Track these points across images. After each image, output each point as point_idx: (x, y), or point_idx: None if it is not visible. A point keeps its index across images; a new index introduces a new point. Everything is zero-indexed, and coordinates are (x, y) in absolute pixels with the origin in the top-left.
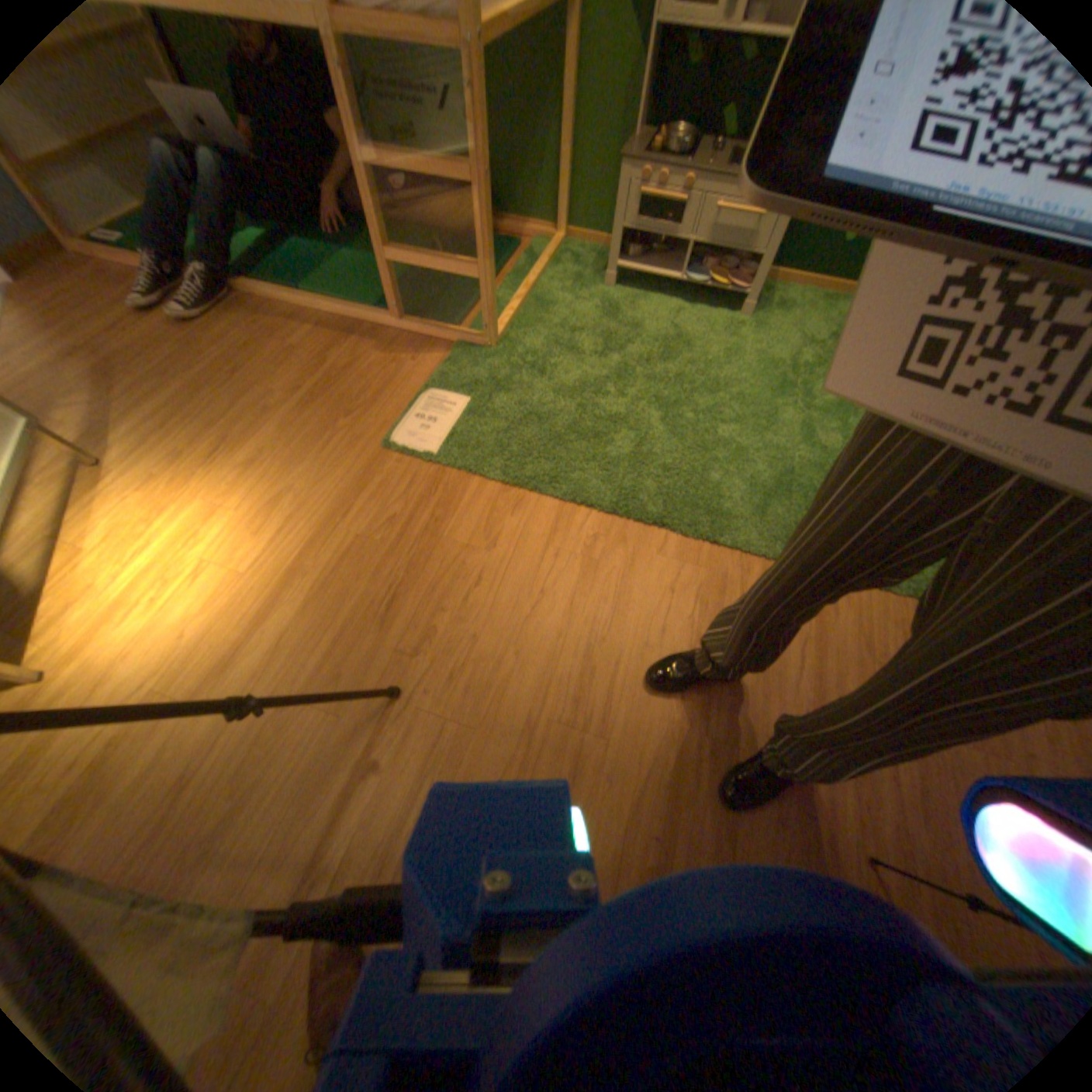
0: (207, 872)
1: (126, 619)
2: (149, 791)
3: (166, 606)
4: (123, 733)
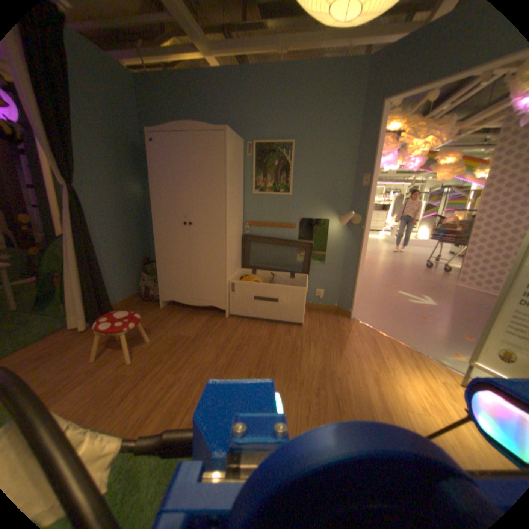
0: (336, 345)
1: (423, 390)
2: (363, 355)
3: (416, 396)
4: (383, 364)
